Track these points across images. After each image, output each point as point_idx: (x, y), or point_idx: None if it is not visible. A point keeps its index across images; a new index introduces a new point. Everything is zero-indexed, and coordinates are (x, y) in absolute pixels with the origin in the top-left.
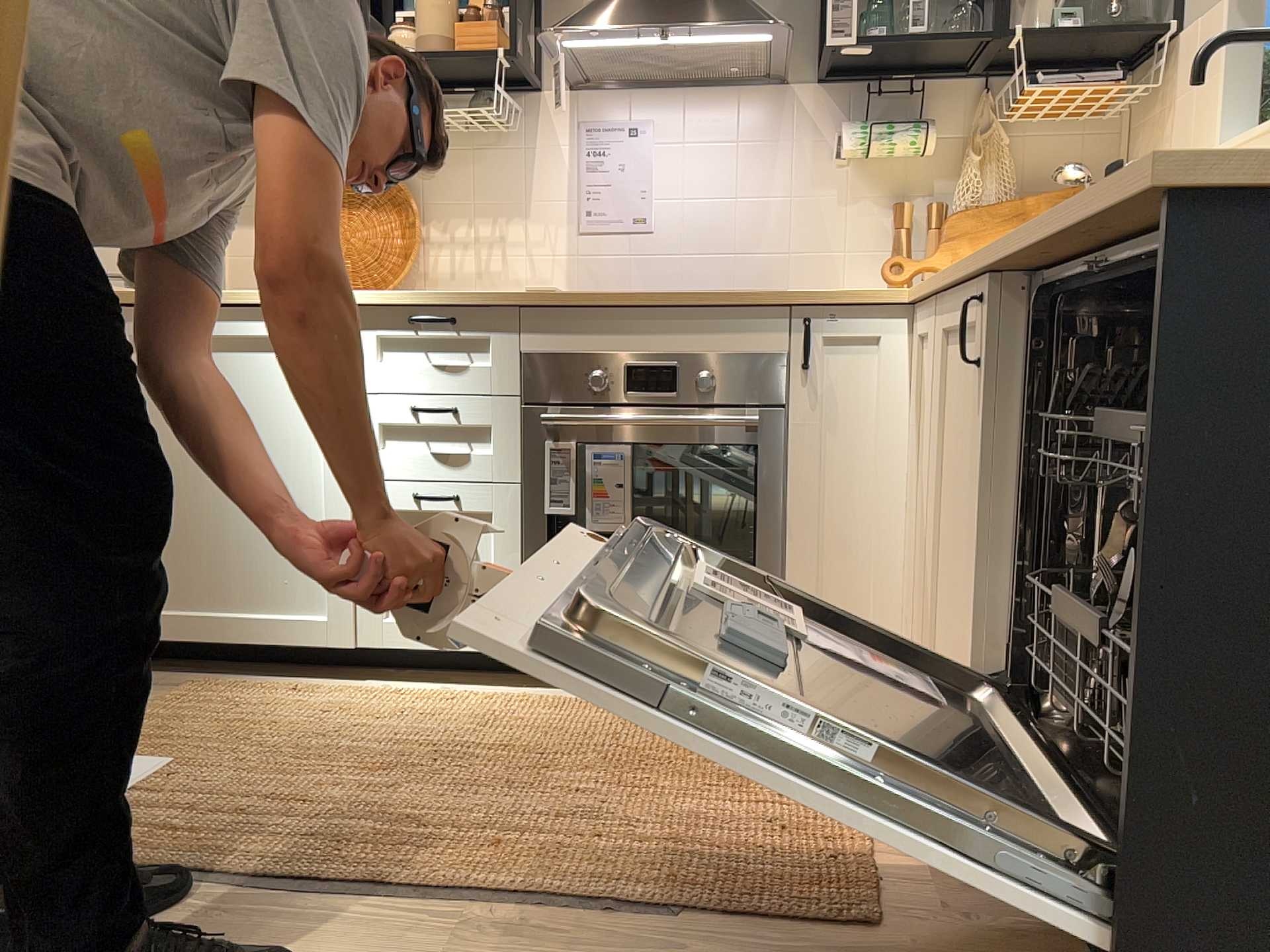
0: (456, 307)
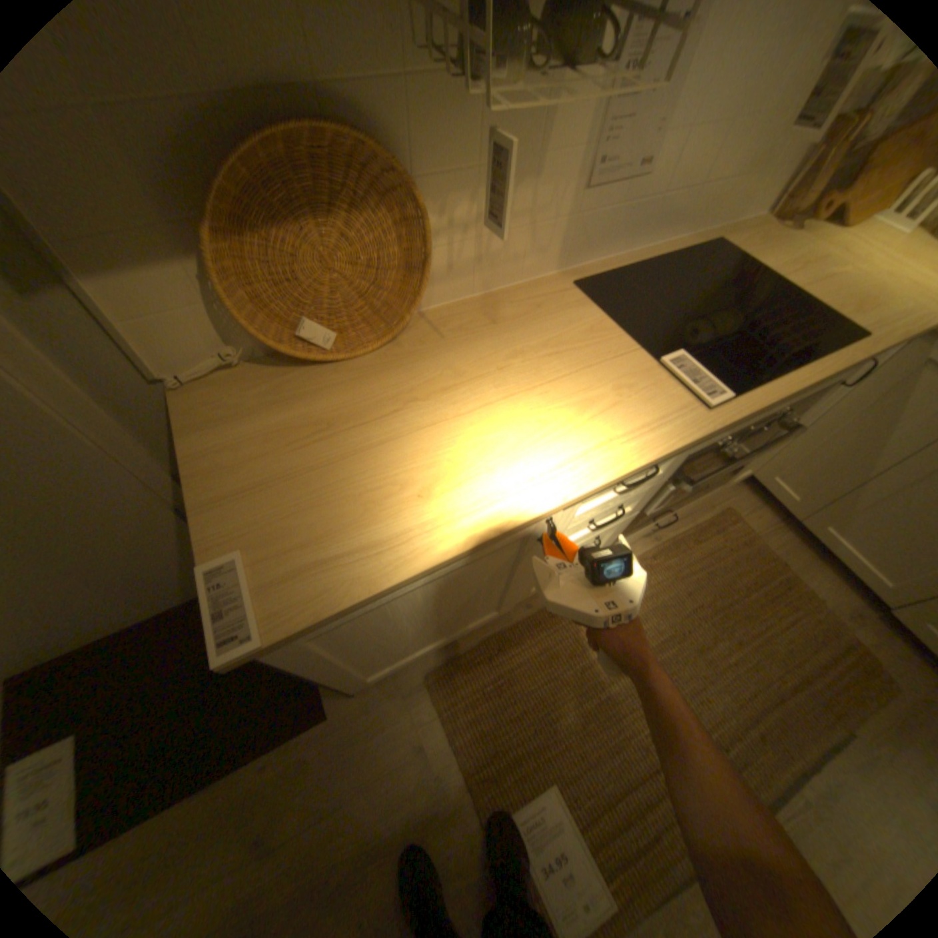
0: (666, 455)
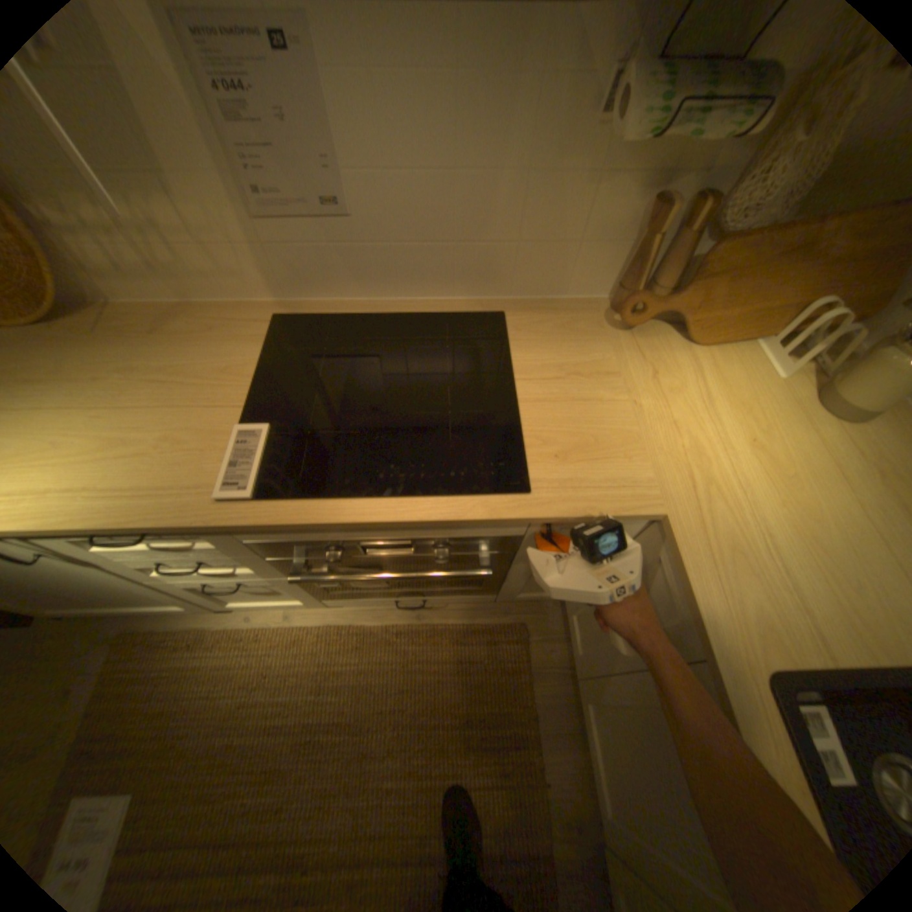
0: (137, 531)
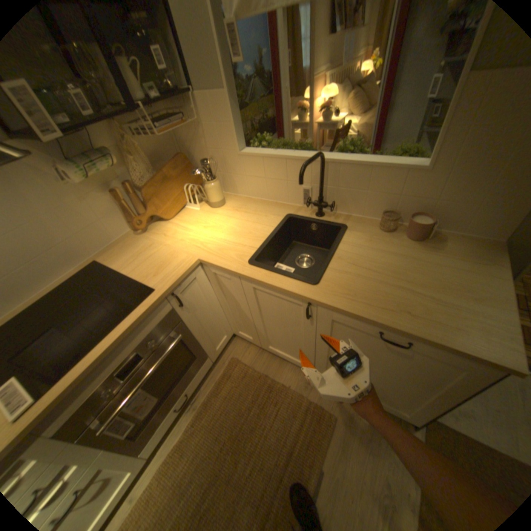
0: None
